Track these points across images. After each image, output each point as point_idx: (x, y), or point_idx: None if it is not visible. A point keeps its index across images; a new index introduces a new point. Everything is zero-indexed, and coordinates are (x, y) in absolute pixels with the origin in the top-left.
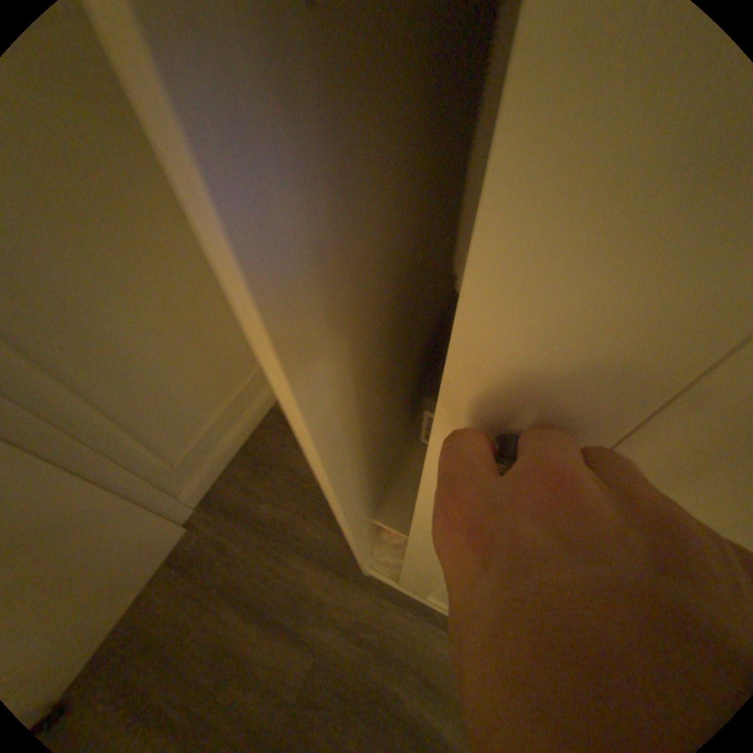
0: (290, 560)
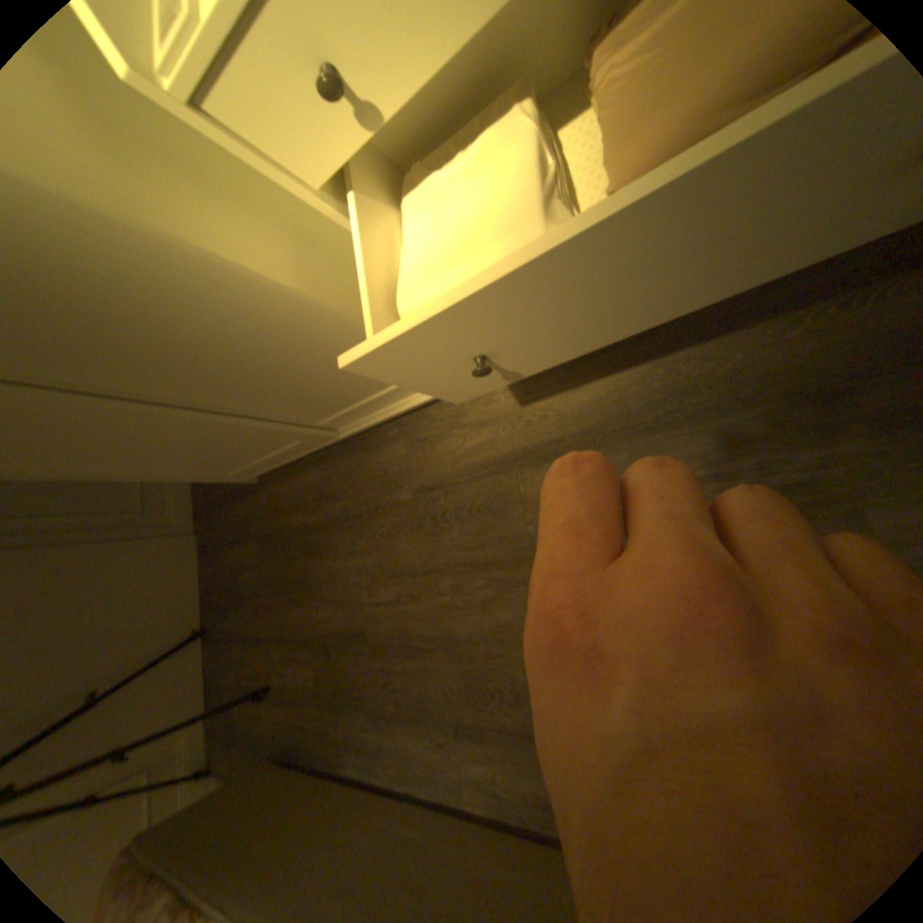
0: (236, 505)
